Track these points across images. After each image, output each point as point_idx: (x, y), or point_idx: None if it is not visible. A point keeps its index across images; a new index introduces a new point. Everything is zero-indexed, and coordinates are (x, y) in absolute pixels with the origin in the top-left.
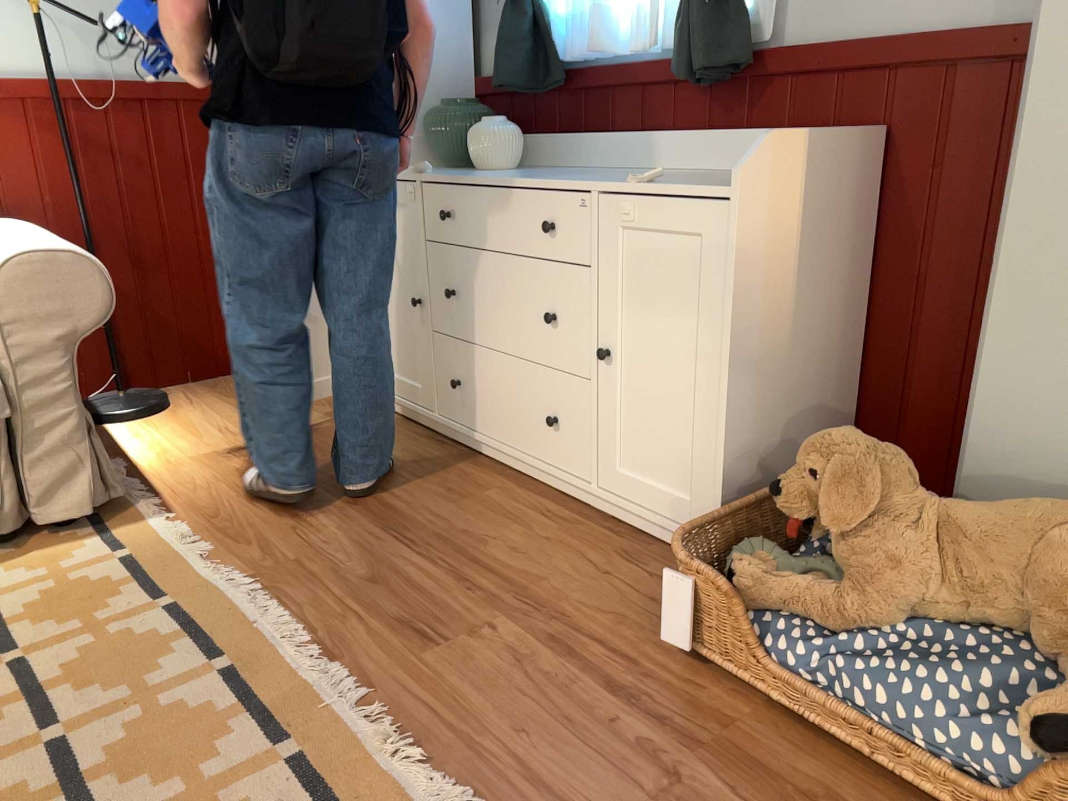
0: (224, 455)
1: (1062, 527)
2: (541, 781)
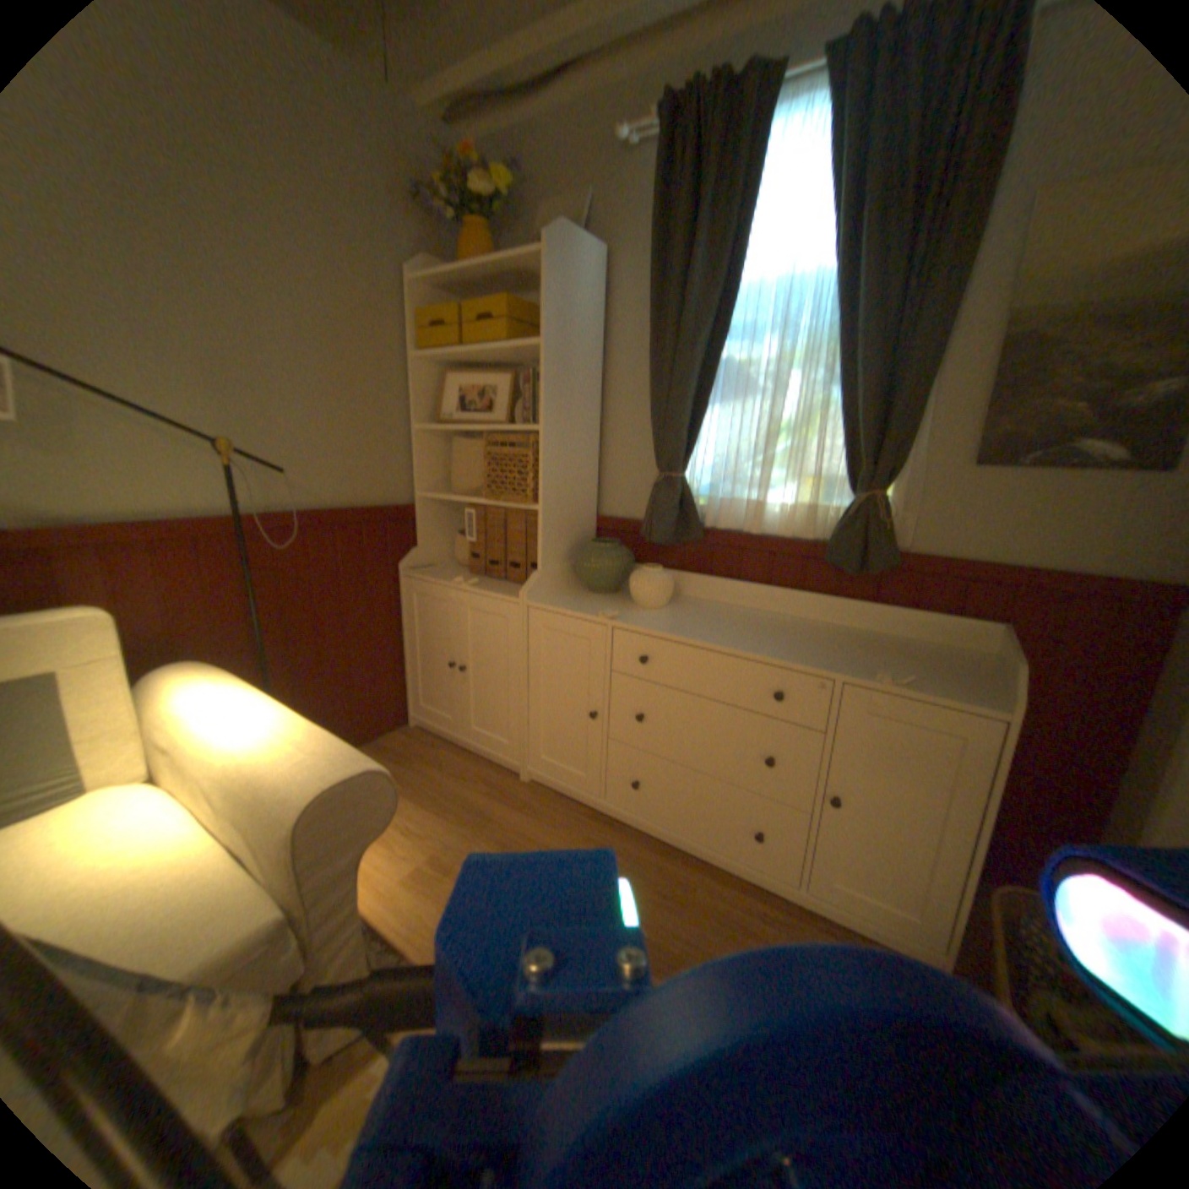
0: (429, 873)
1: None
2: None
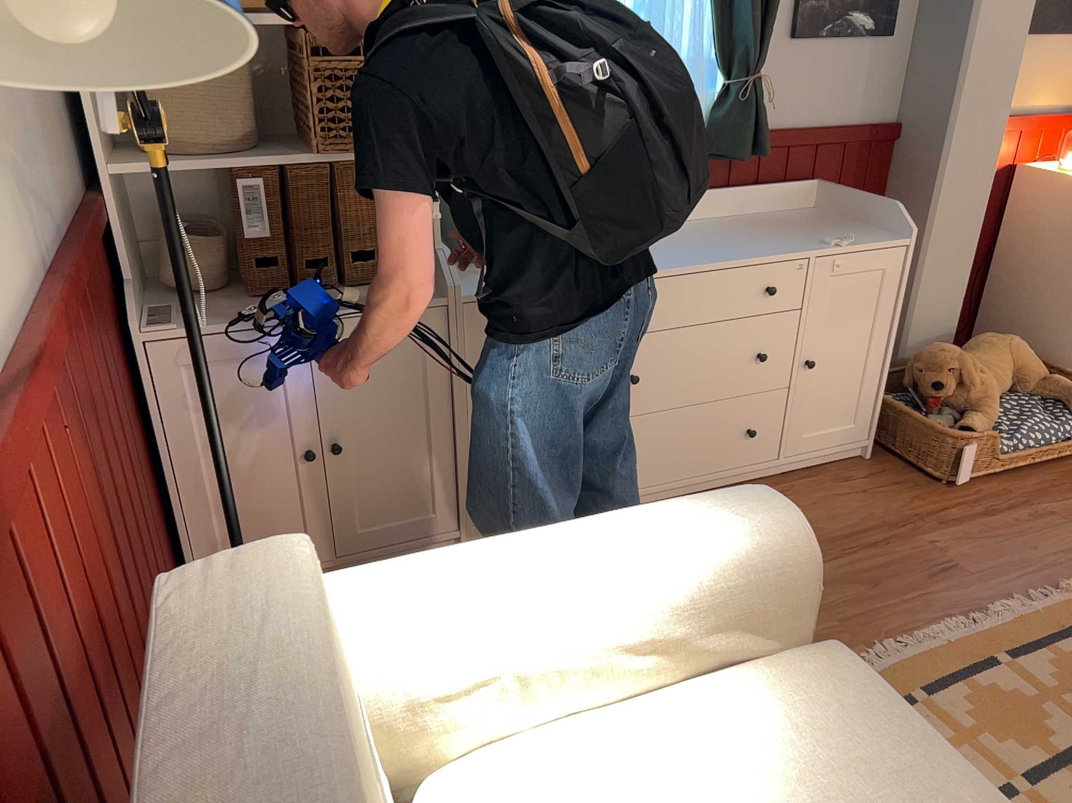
0: None
1: (1010, 345)
2: (1070, 550)
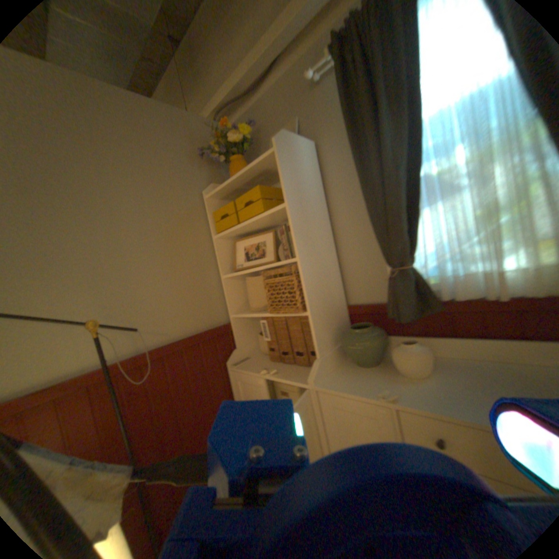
0: None
1: None
2: None
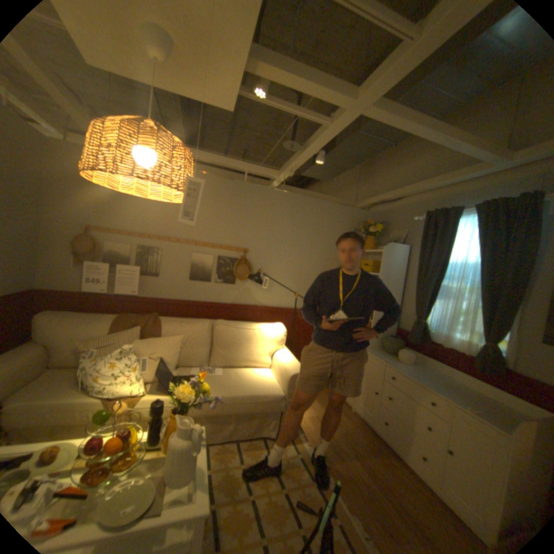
0: (316, 420)
1: None
2: None
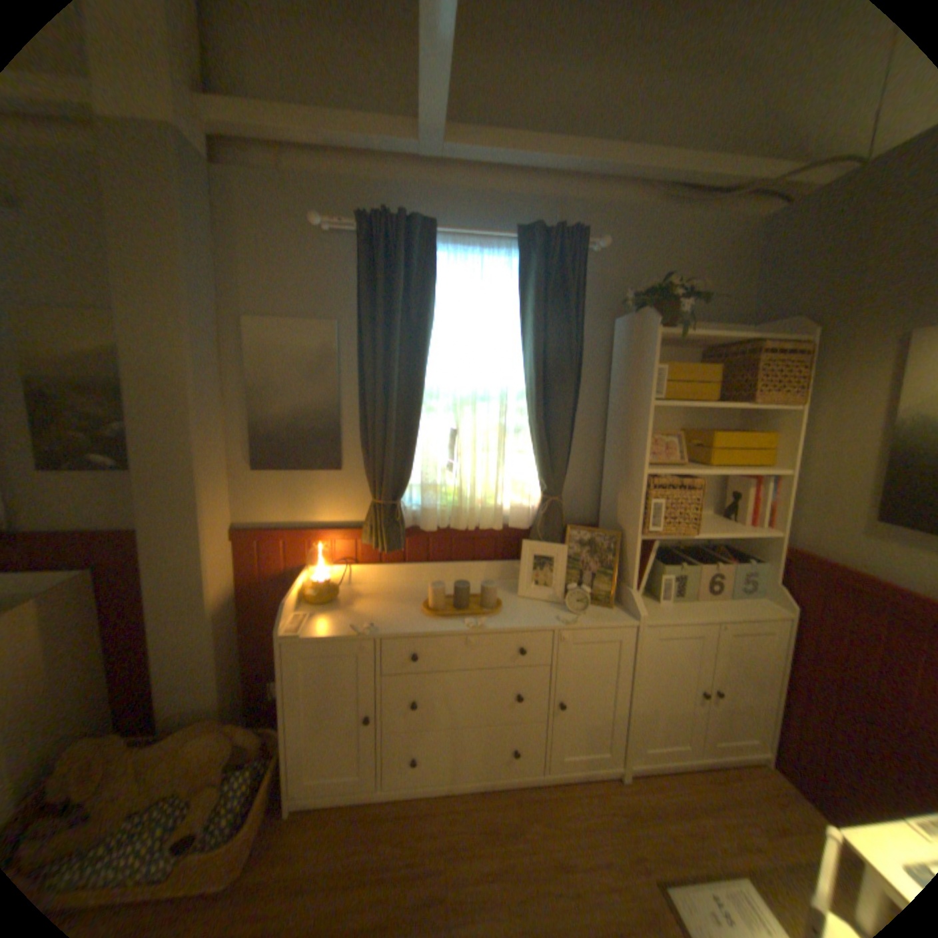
0: None
1: (184, 747)
2: None
